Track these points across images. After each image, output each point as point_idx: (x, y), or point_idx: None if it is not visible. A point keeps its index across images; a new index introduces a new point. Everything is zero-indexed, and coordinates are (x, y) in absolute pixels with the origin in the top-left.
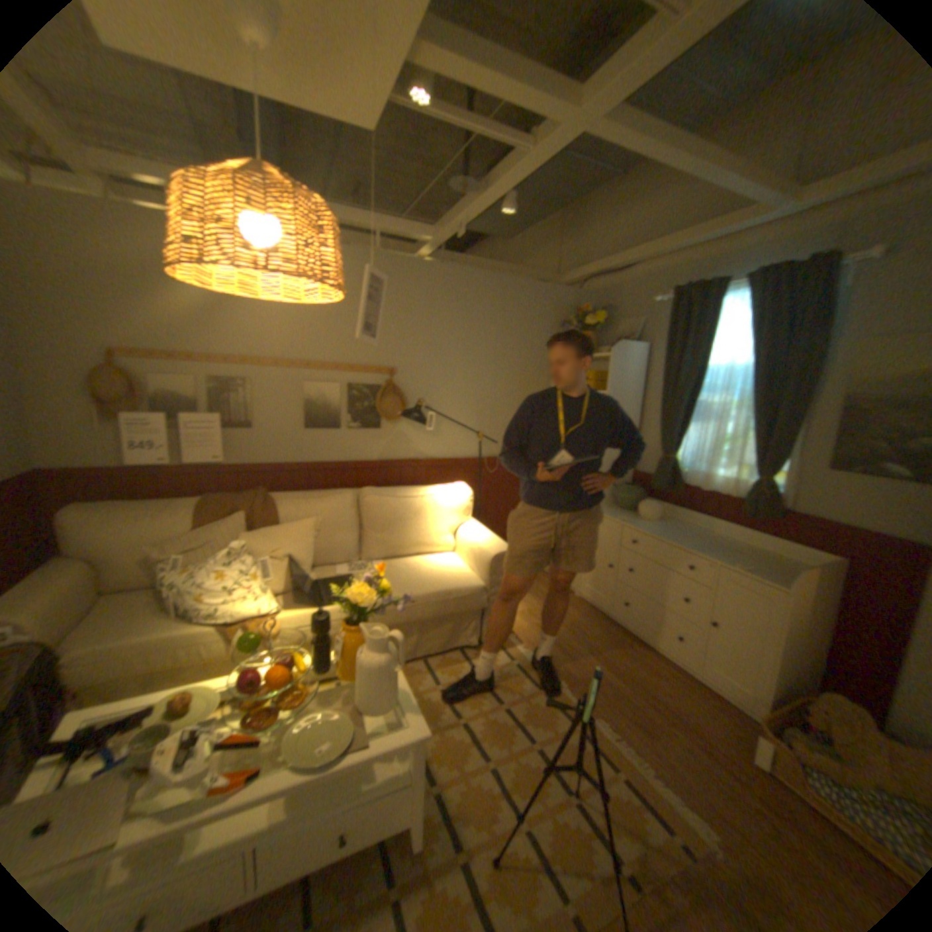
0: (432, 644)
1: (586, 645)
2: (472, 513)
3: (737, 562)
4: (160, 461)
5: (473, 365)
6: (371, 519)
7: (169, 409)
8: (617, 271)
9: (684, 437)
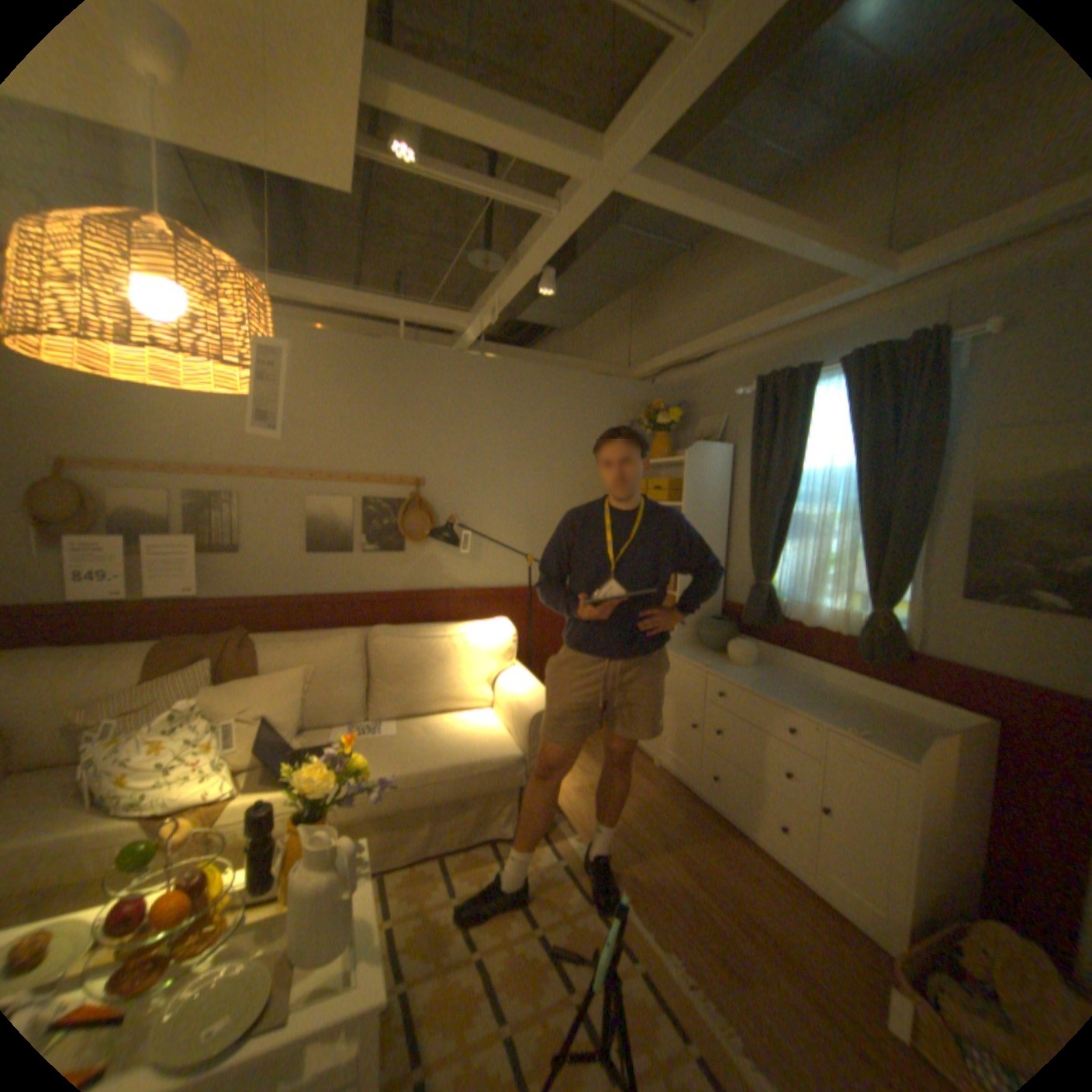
0: (452, 837)
1: (663, 836)
2: (525, 655)
3: (851, 725)
4: (116, 594)
5: (523, 472)
6: (383, 665)
7: (135, 529)
8: (694, 361)
9: (781, 558)
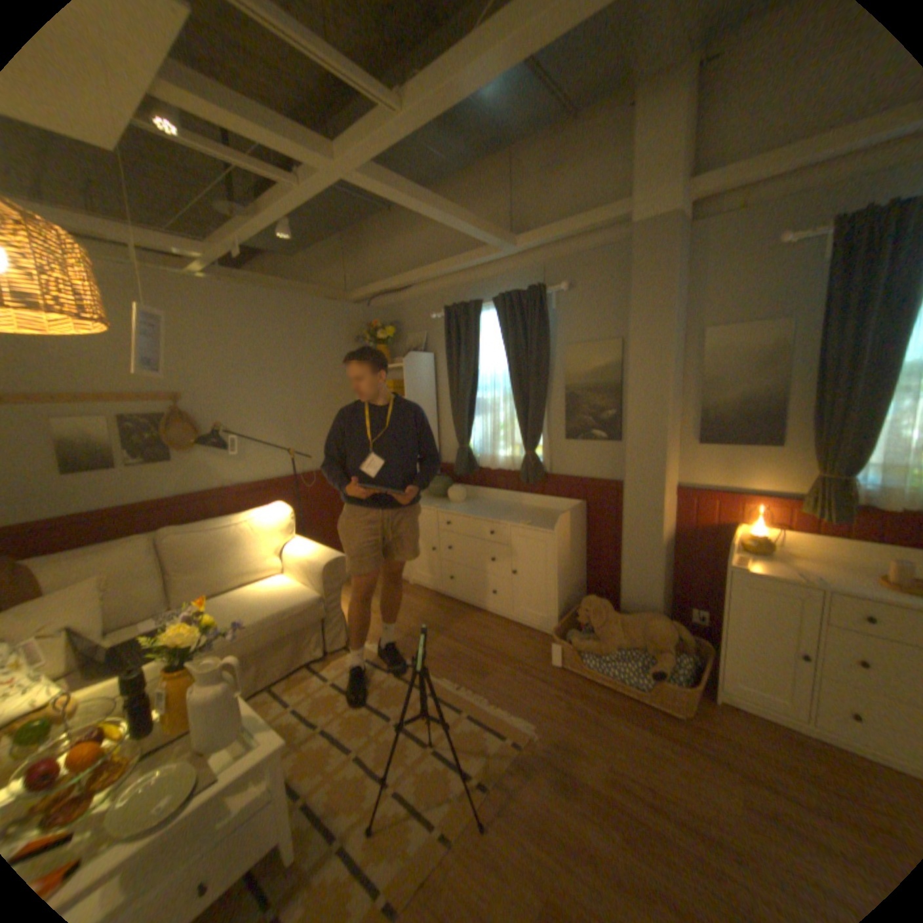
0: (273, 671)
1: (424, 622)
2: (297, 530)
3: (520, 520)
4: None
5: (273, 382)
6: (177, 560)
7: None
8: (397, 291)
9: (472, 430)
